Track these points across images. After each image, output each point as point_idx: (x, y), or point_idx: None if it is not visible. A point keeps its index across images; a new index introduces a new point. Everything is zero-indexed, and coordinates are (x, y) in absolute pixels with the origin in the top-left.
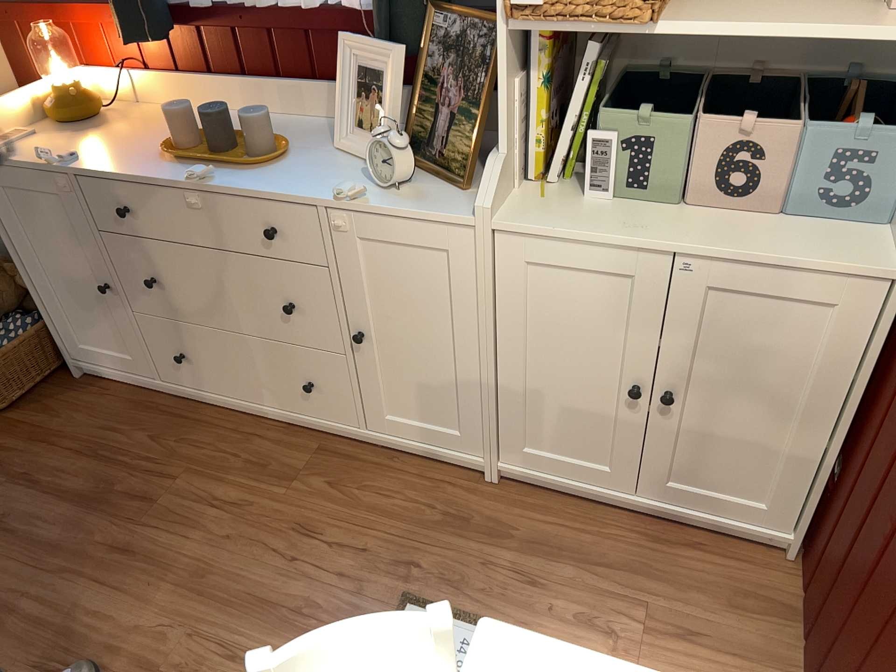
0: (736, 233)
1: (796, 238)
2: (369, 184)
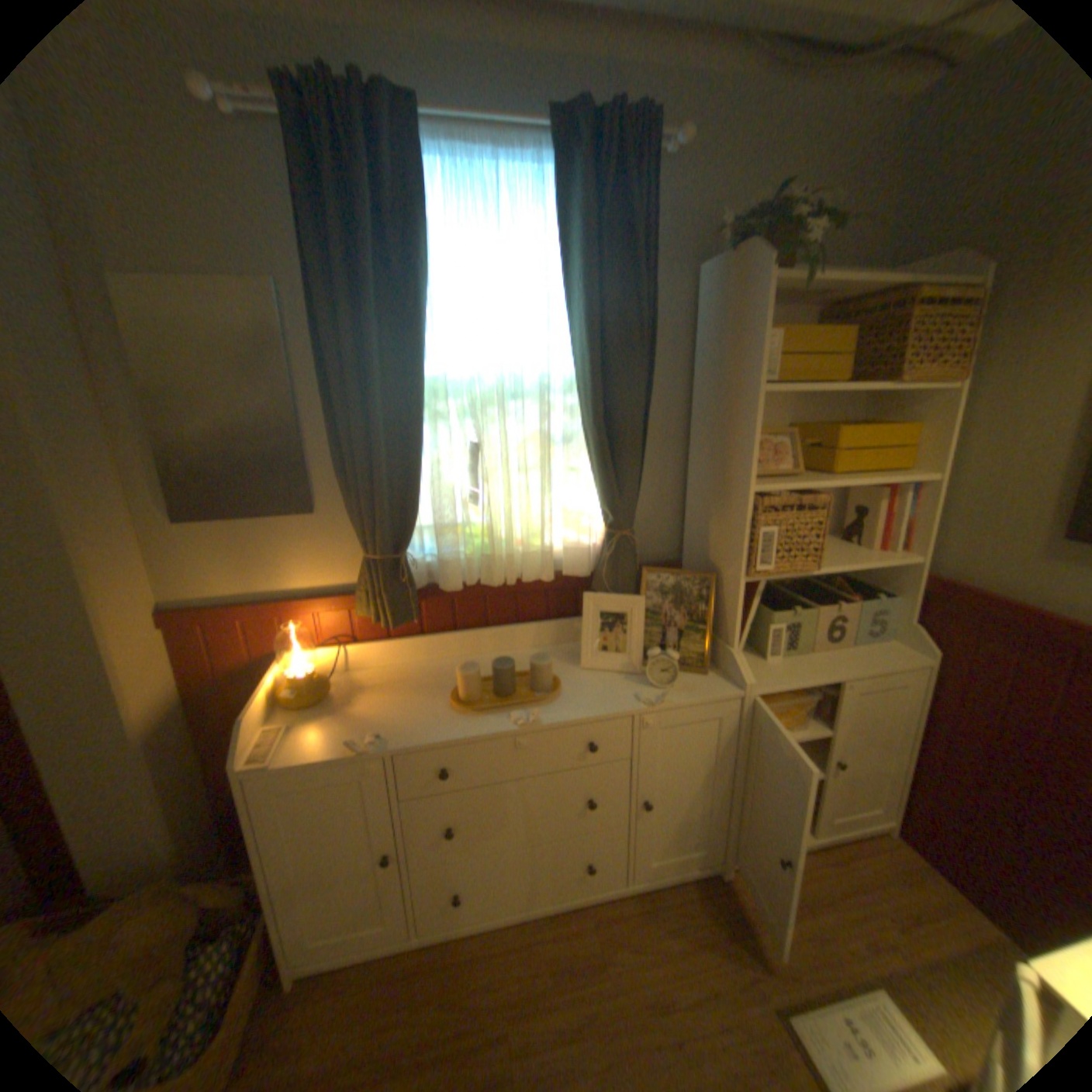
0: (855, 660)
1: (879, 655)
2: (641, 687)
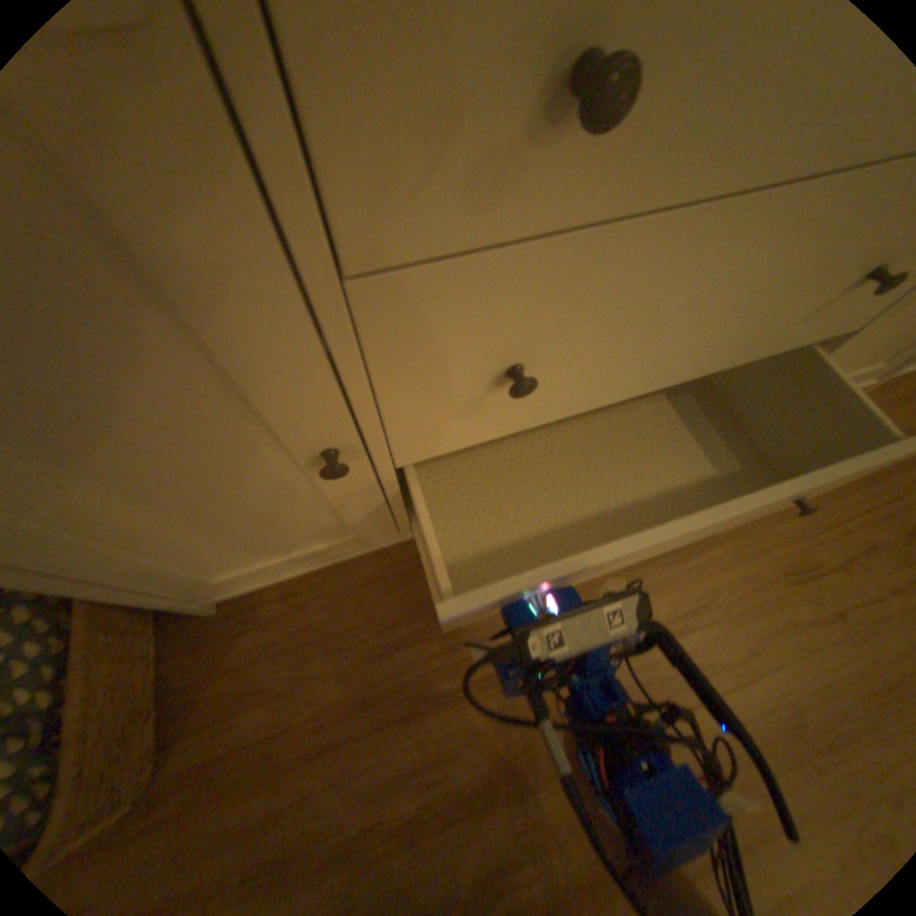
0: None
1: None
2: None
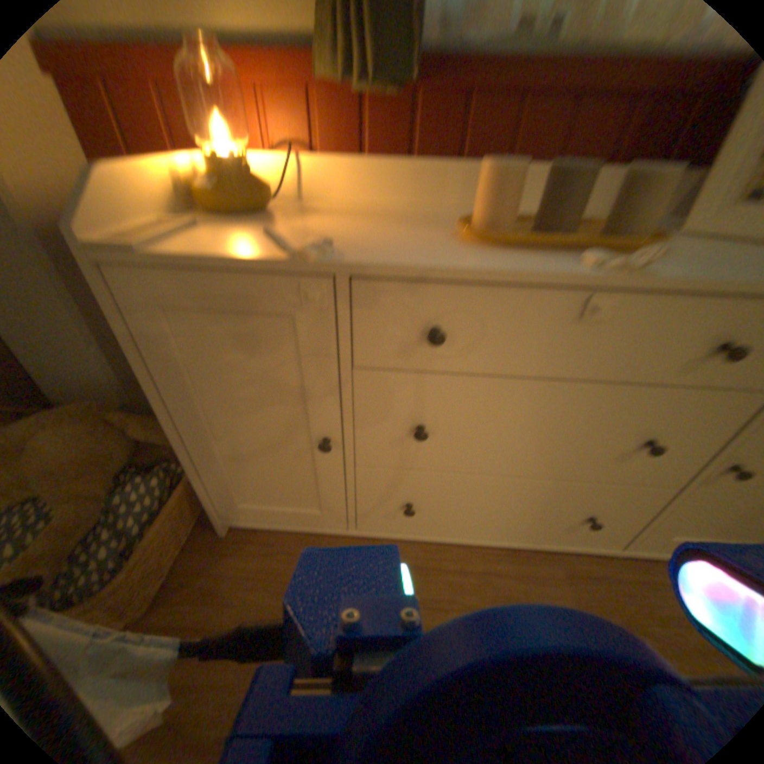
0: None
1: None
2: None
